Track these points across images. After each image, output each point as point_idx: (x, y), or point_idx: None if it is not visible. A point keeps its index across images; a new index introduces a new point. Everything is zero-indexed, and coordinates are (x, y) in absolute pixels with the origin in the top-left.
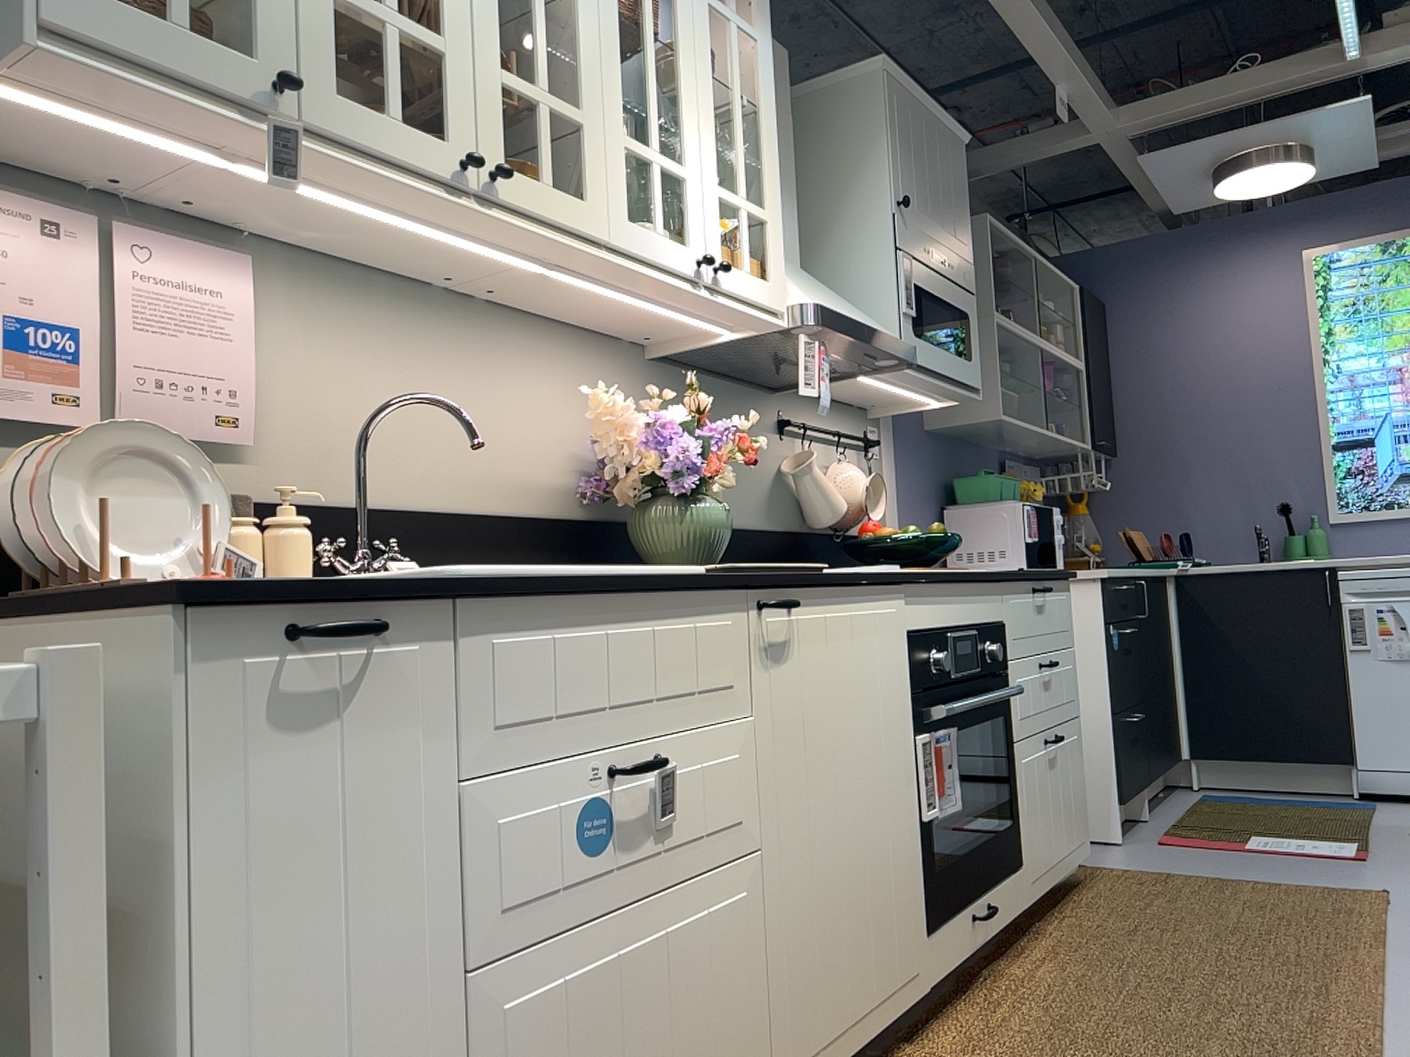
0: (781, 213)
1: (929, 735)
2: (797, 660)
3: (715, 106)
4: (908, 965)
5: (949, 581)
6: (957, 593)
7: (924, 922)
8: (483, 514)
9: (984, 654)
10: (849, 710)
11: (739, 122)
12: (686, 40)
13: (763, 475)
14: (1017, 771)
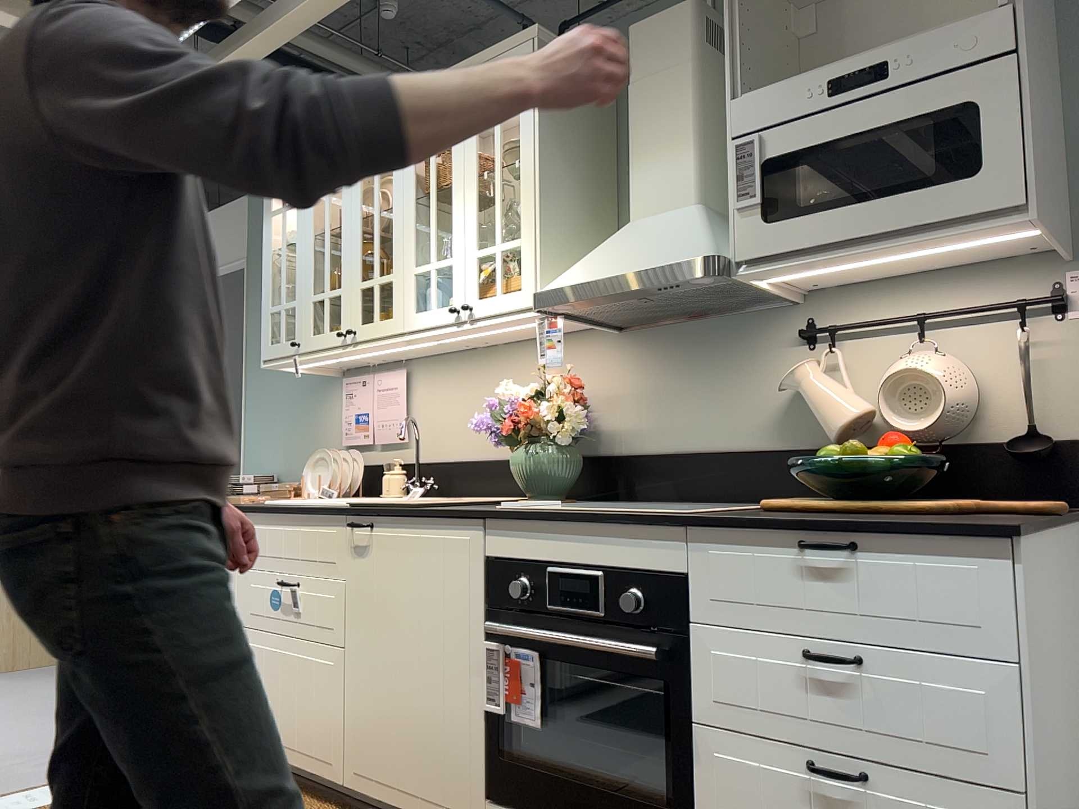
0: (536, 228)
1: (505, 648)
2: (372, 557)
3: (475, 198)
4: (455, 801)
5: (542, 520)
6: (569, 532)
7: (487, 790)
8: (493, 460)
9: (620, 601)
10: (411, 597)
11: (496, 191)
12: (455, 174)
13: (766, 395)
14: (695, 760)
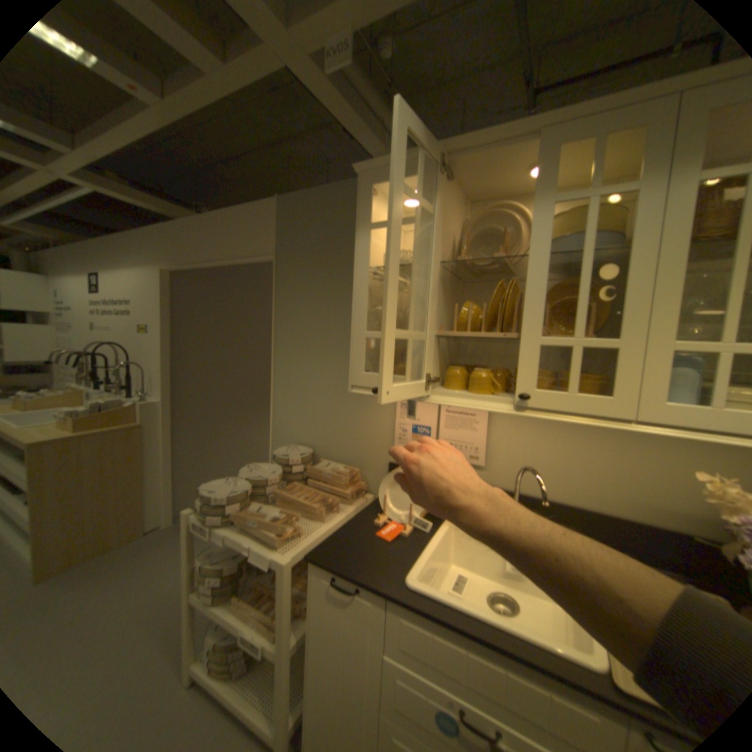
0: None
1: None
2: None
3: None
4: None
5: None
6: None
7: None
8: (618, 519)
9: None
10: None
11: None
12: None
13: None
14: None
